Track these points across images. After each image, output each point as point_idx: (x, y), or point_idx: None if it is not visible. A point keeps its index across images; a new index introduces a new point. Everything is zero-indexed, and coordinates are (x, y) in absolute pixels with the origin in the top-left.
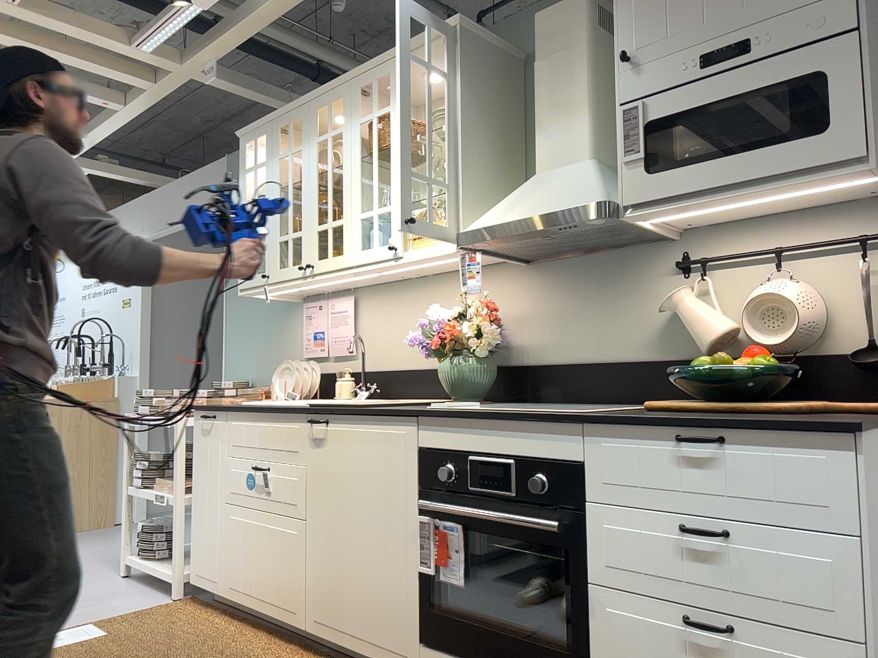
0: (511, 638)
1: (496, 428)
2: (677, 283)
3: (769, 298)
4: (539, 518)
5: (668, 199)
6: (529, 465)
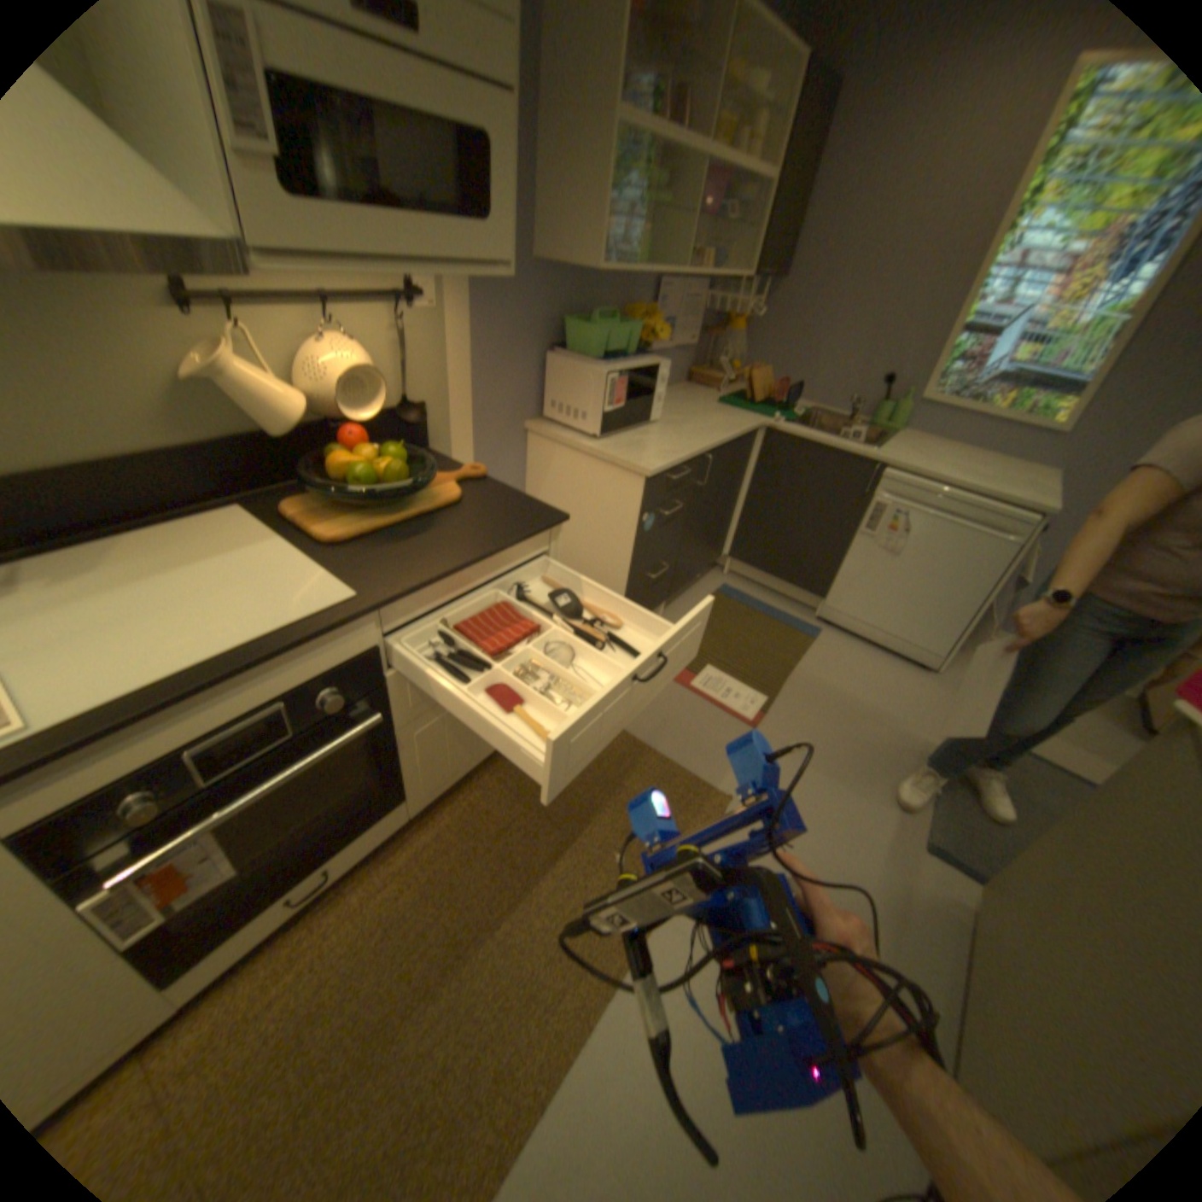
0: (314, 841)
1: (229, 684)
2: (175, 319)
3: (358, 369)
4: (331, 727)
5: (318, 248)
6: (300, 690)
